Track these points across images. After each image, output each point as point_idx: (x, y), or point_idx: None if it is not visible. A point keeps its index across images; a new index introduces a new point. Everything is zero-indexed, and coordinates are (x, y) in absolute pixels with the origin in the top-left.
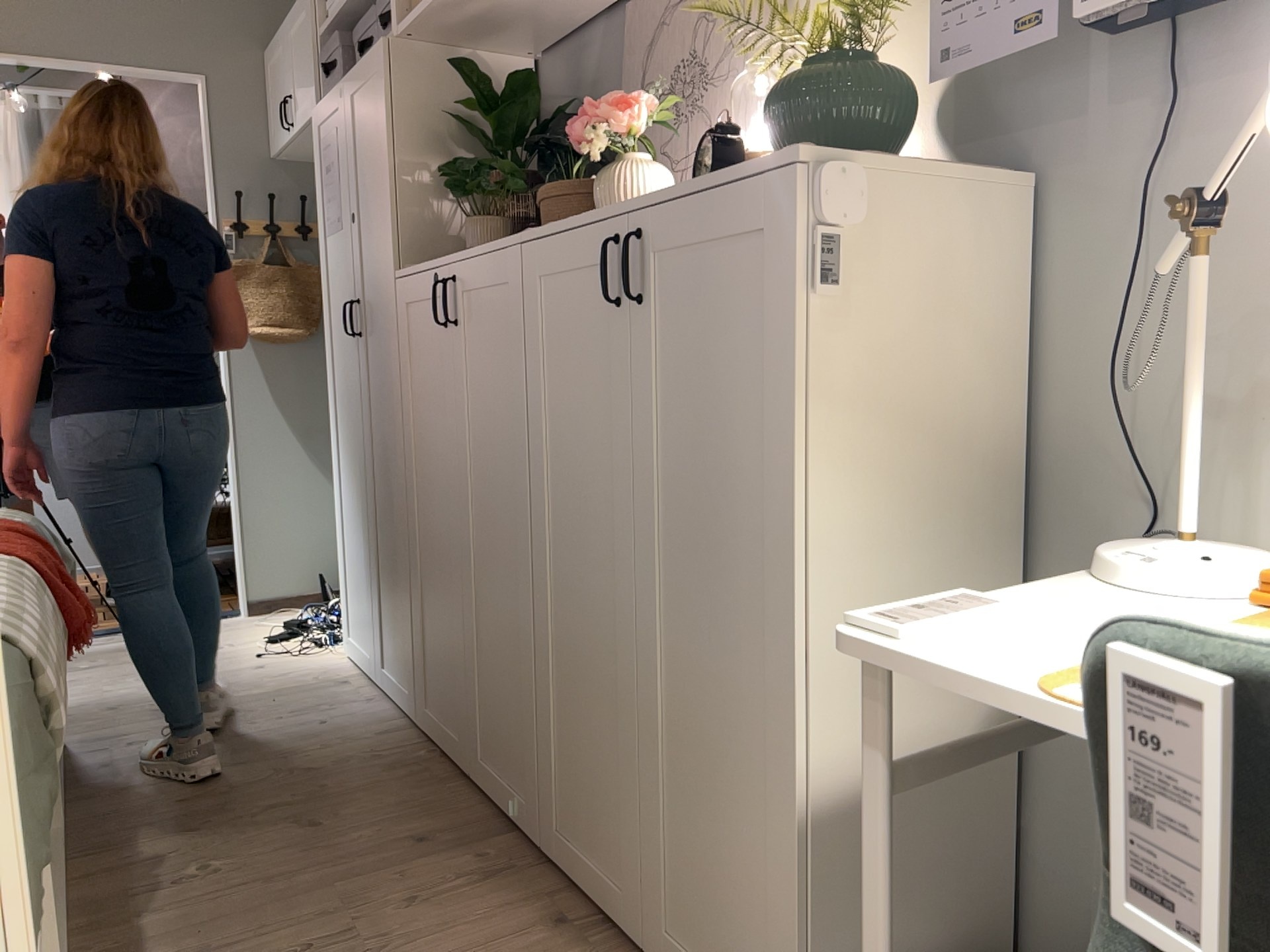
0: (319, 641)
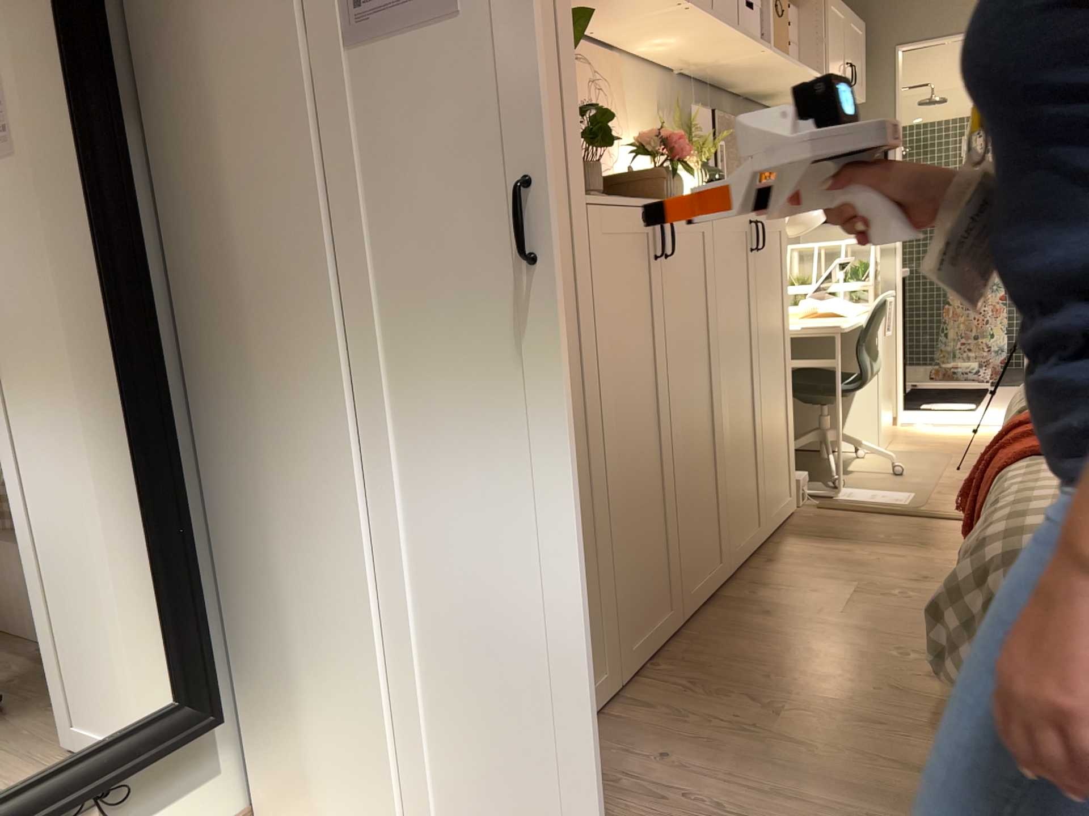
0: None
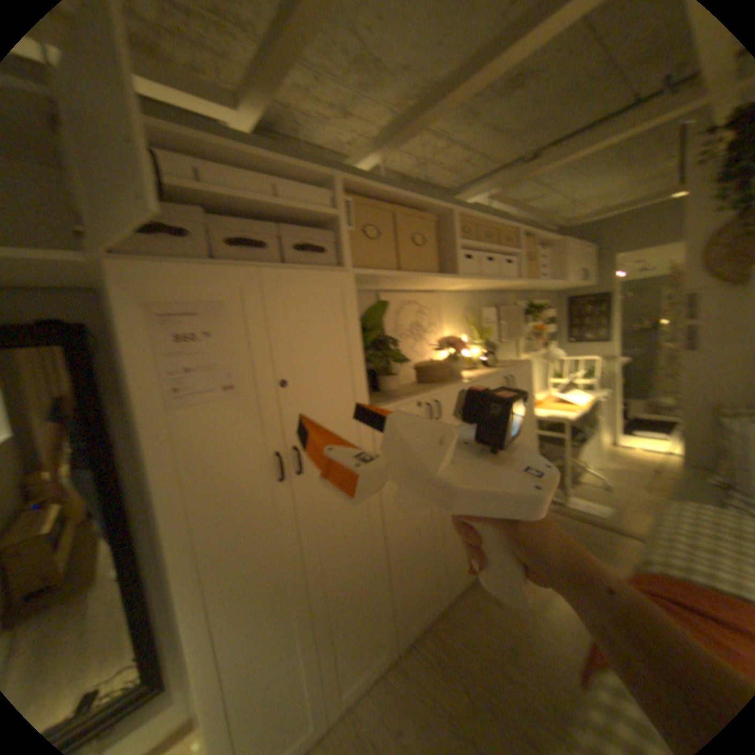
0: None
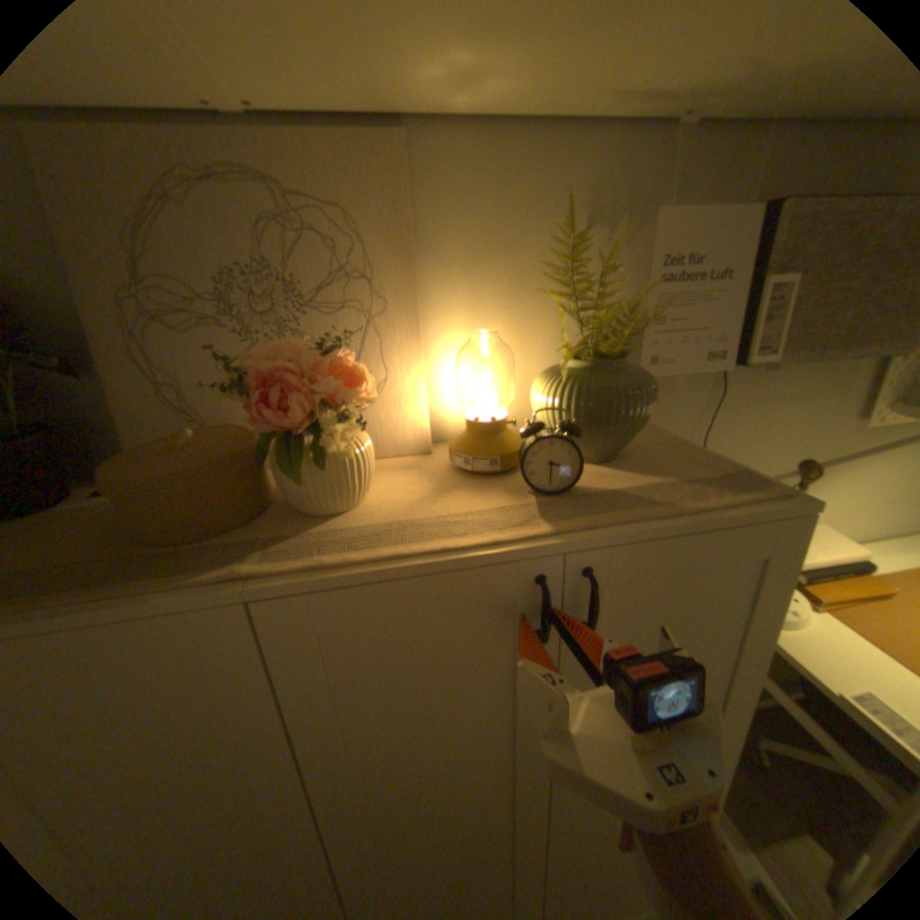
0: None
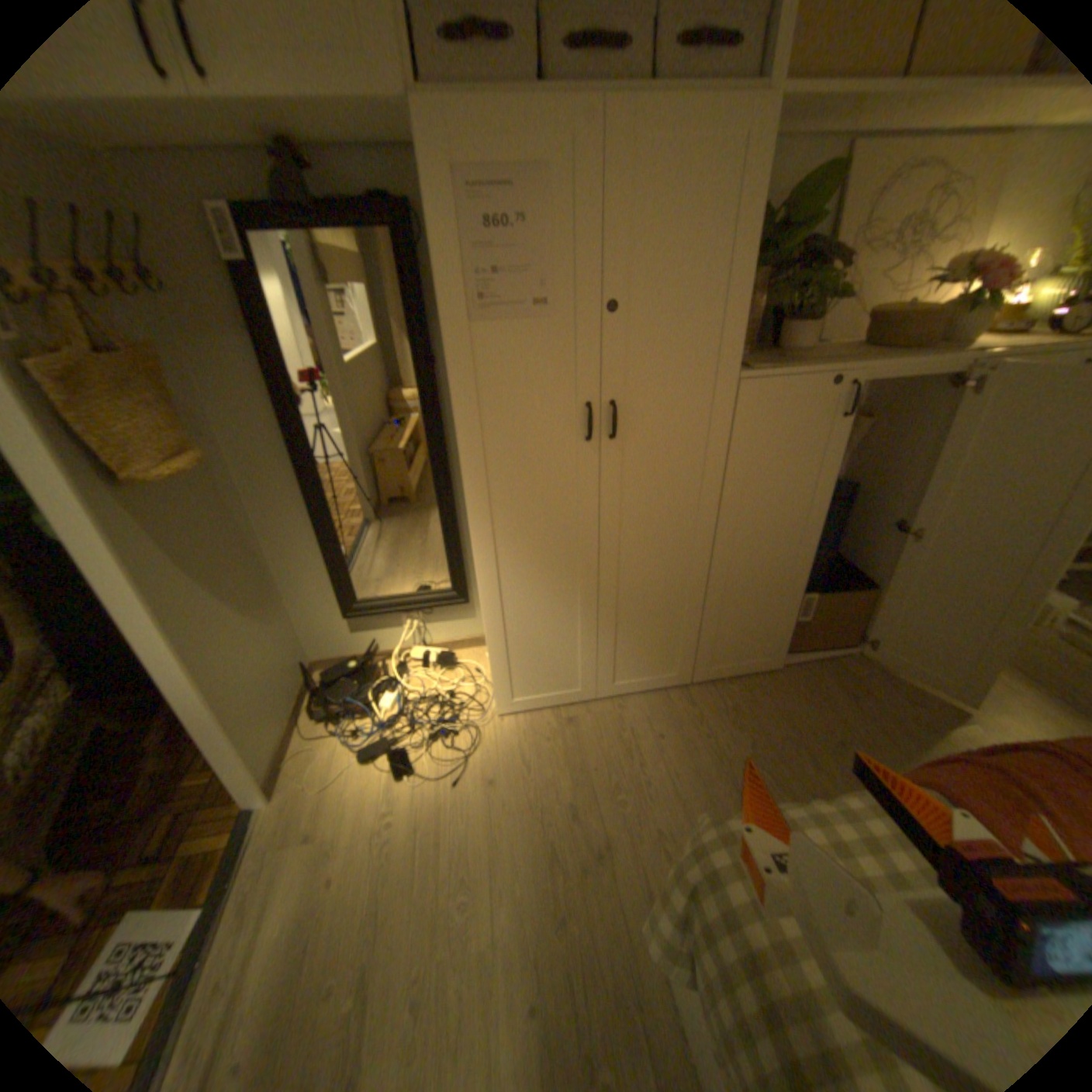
0: (436, 735)
